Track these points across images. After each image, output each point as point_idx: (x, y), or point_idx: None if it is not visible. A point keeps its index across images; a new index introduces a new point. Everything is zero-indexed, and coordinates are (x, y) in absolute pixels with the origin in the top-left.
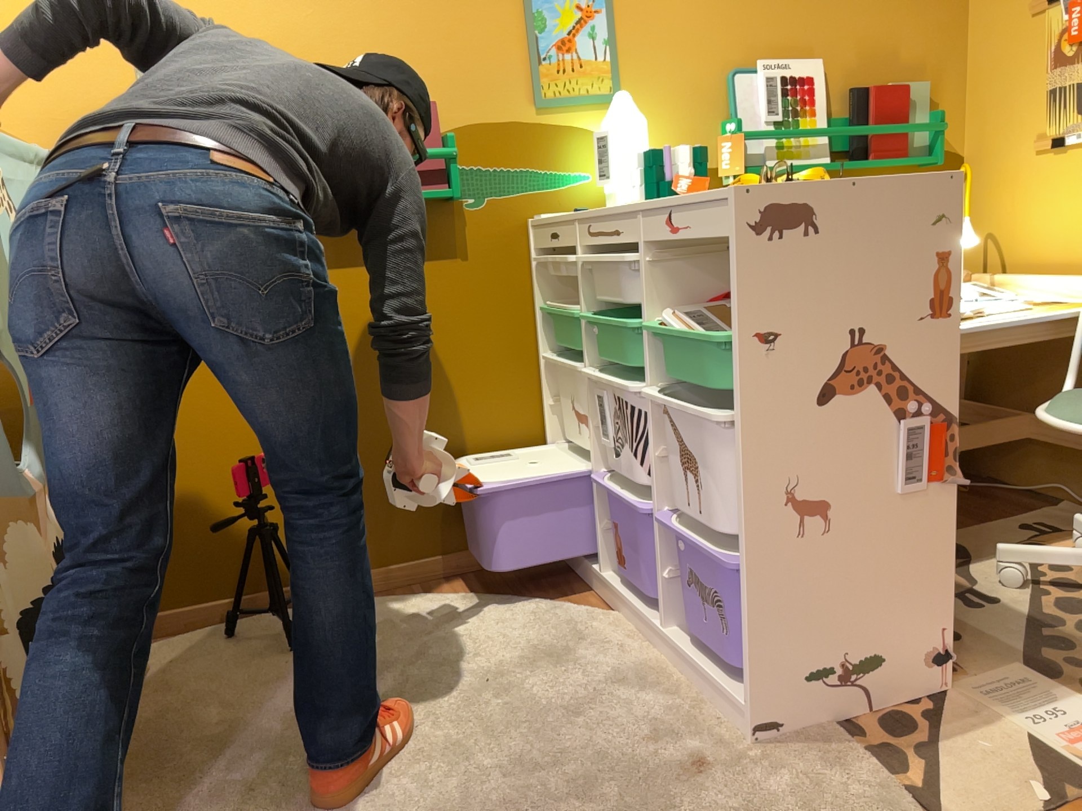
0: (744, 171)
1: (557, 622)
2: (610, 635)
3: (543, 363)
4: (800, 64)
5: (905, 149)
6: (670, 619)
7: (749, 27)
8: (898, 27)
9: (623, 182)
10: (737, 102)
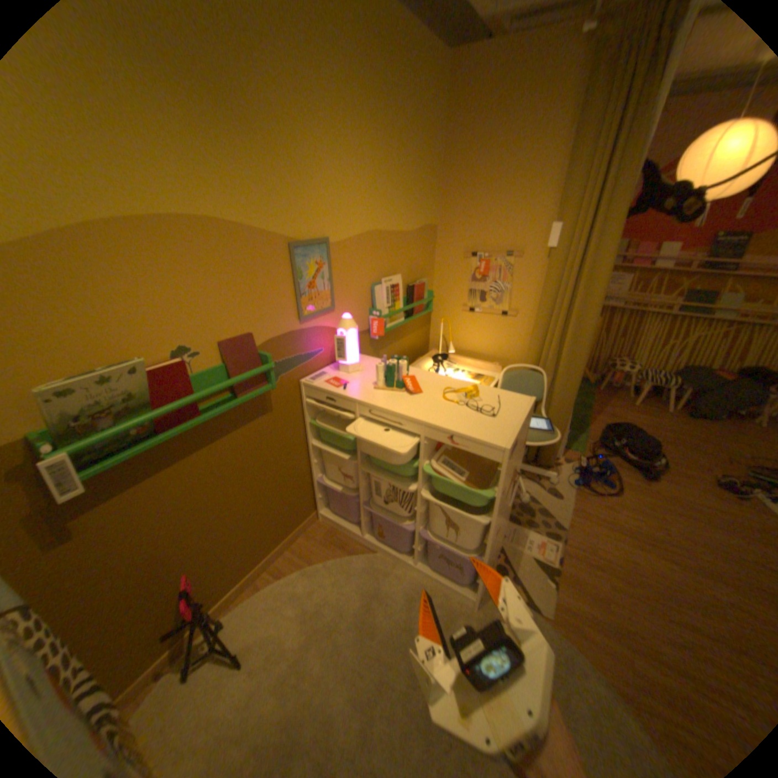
0: (384, 335)
1: (358, 570)
2: (385, 569)
3: (311, 446)
4: (394, 277)
5: (422, 308)
6: (418, 561)
7: (378, 262)
8: (419, 255)
9: (351, 360)
10: (376, 300)
